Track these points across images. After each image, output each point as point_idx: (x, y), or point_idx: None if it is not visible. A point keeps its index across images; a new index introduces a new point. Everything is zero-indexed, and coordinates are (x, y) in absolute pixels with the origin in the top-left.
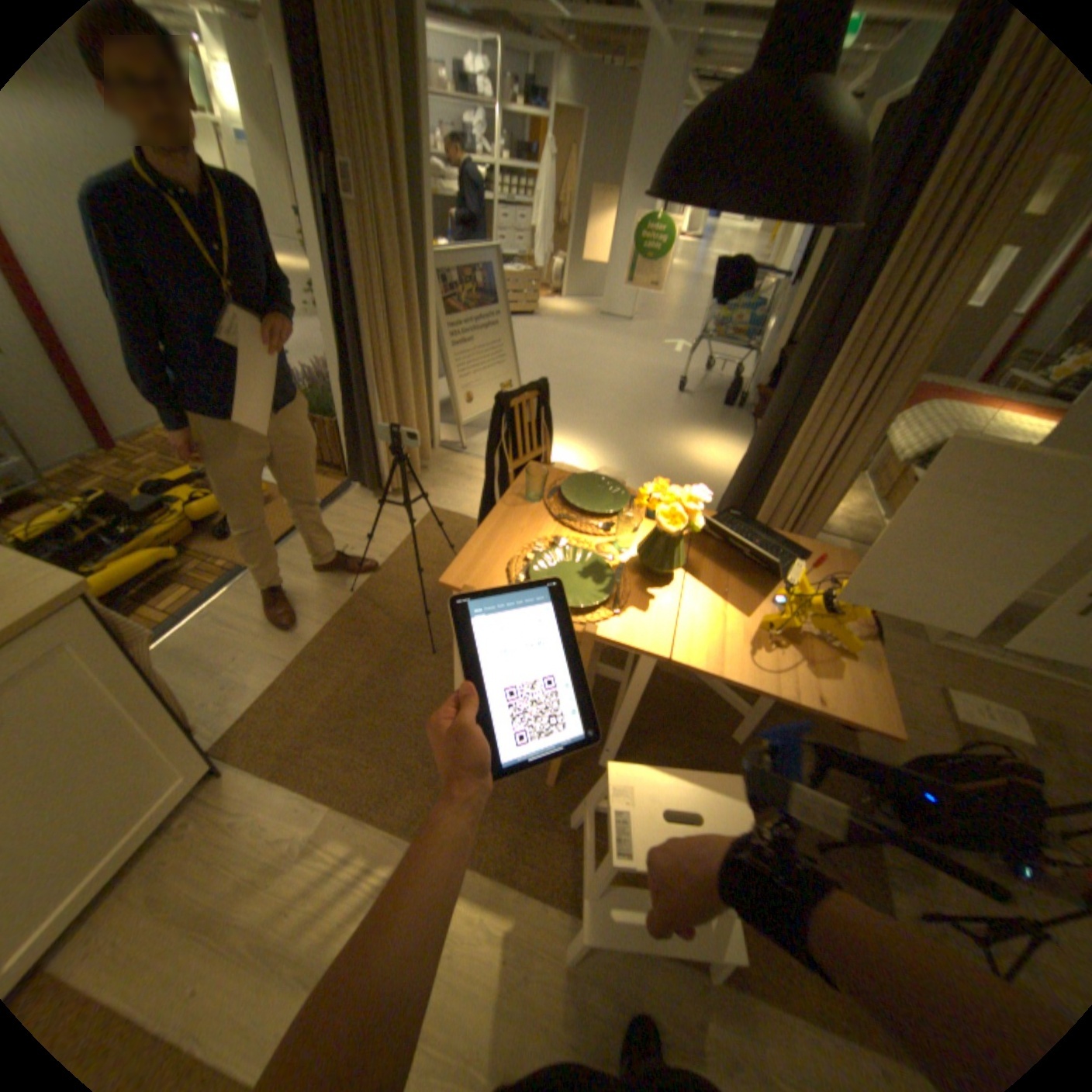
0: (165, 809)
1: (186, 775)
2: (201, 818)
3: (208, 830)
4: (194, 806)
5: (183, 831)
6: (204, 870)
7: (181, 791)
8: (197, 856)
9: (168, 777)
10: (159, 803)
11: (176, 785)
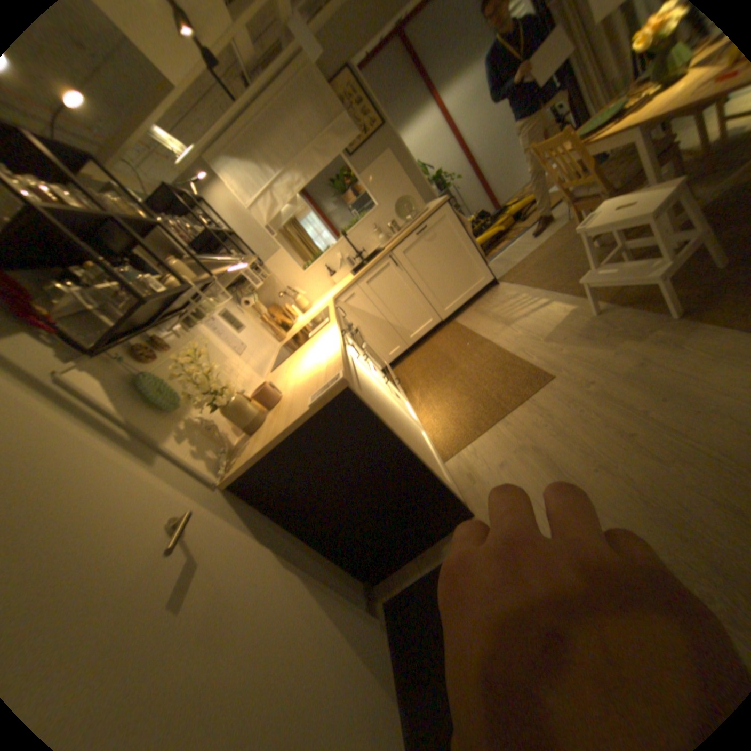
0: (482, 286)
1: (488, 276)
2: (493, 292)
3: (494, 294)
4: (492, 290)
5: (488, 295)
6: (490, 302)
7: (487, 282)
8: (489, 300)
9: (482, 274)
10: (480, 282)
11: (485, 278)
